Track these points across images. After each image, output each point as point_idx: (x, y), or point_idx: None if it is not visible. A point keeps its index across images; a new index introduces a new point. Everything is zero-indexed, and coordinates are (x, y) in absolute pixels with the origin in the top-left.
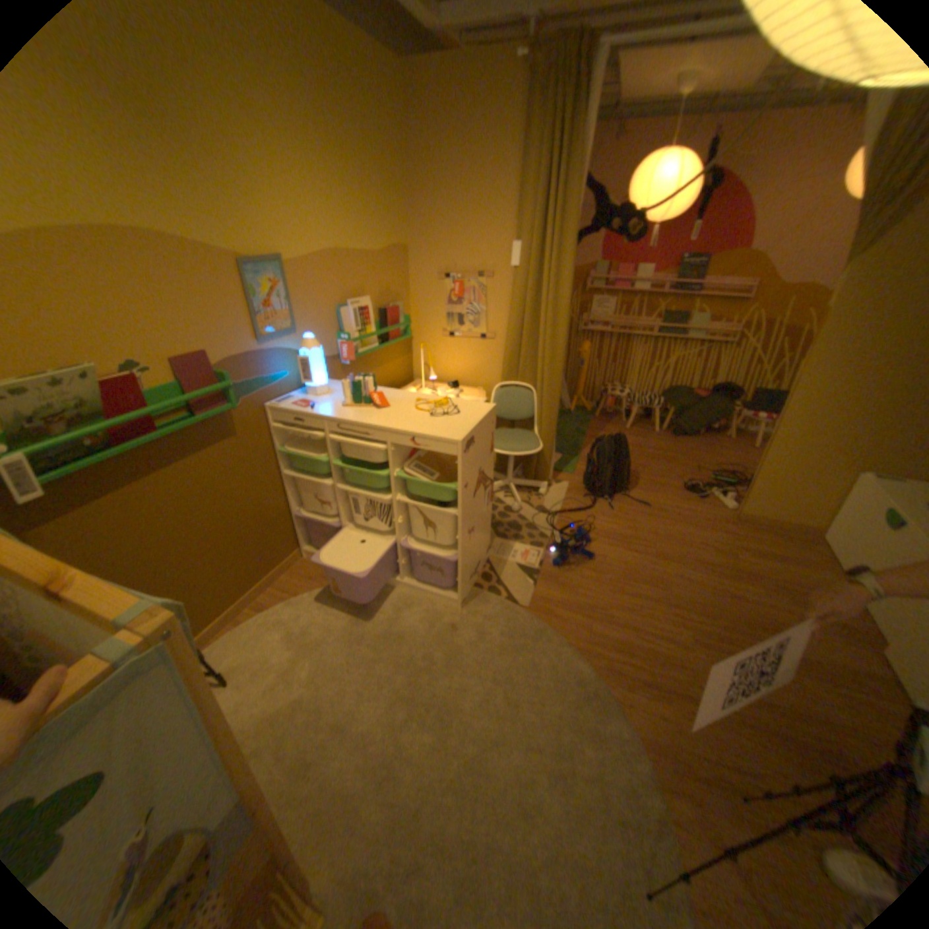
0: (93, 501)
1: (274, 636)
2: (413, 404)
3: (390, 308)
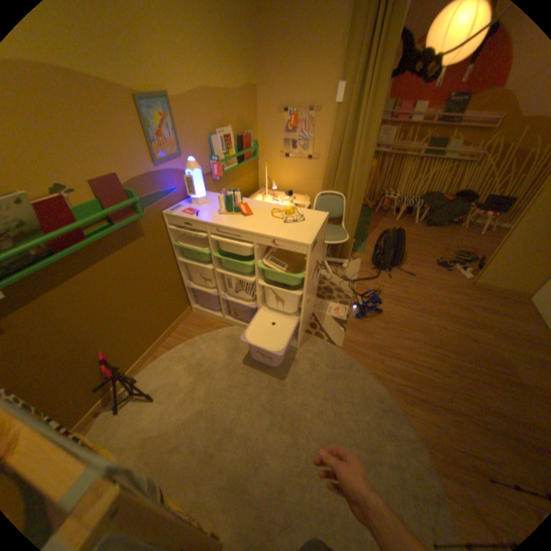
0: (47, 292)
1: (180, 366)
2: (269, 212)
3: (246, 136)
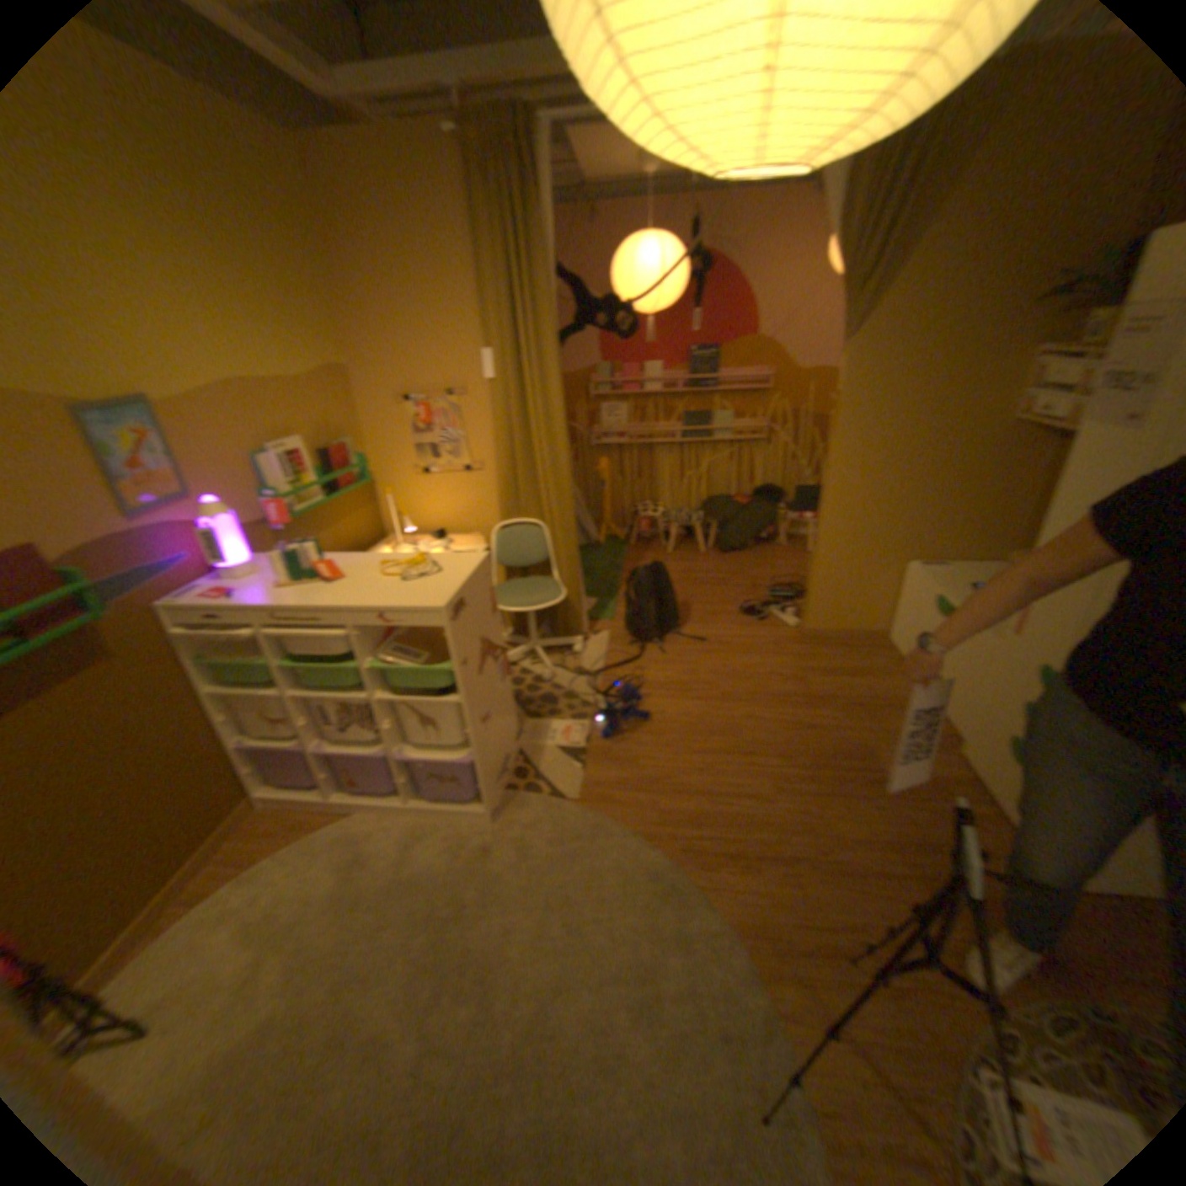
0: None
1: (223, 934)
2: (381, 569)
3: (337, 448)
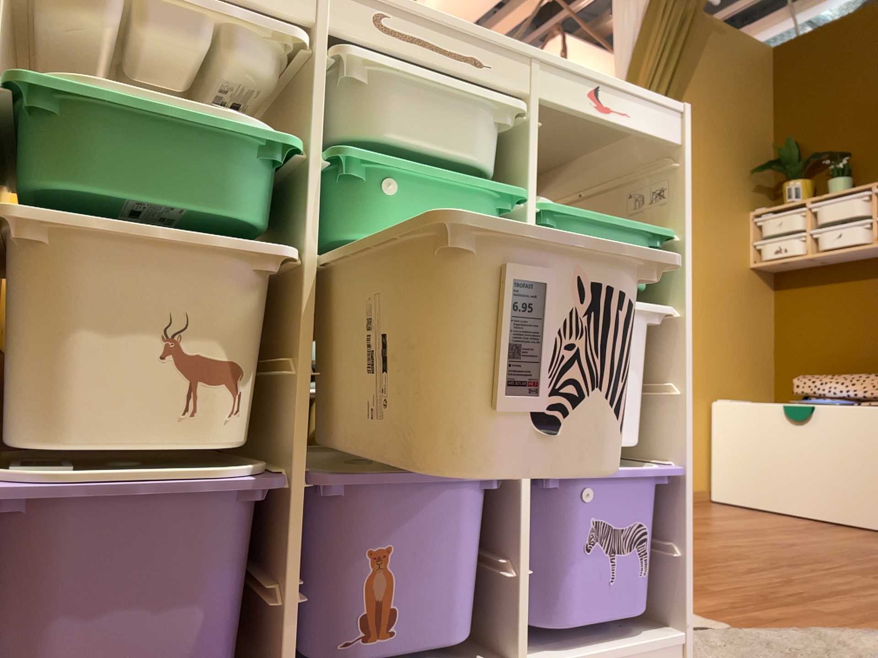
0: None
1: None
2: None
3: None
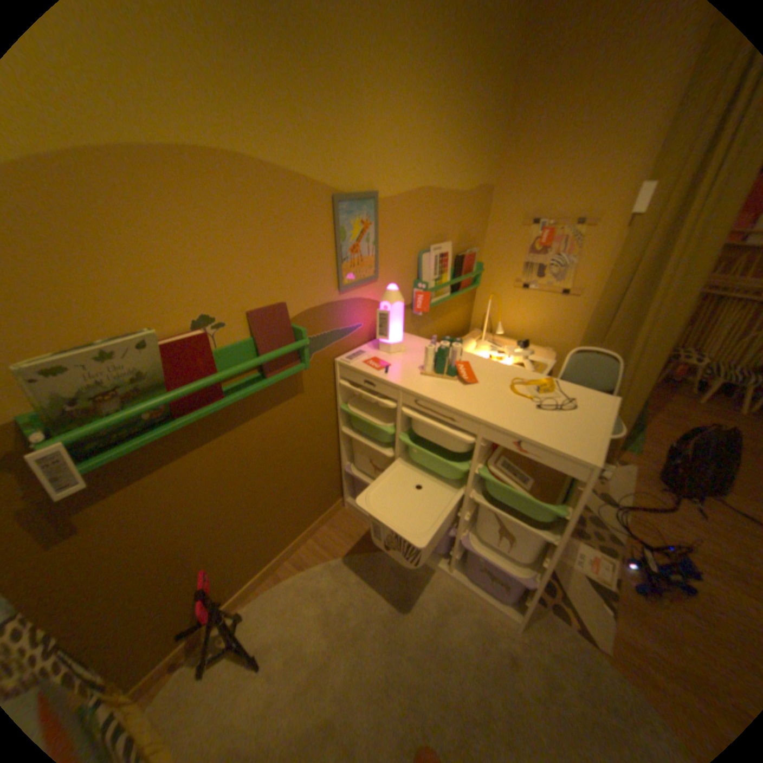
0: (150, 473)
1: (311, 609)
2: (507, 381)
3: (469, 254)
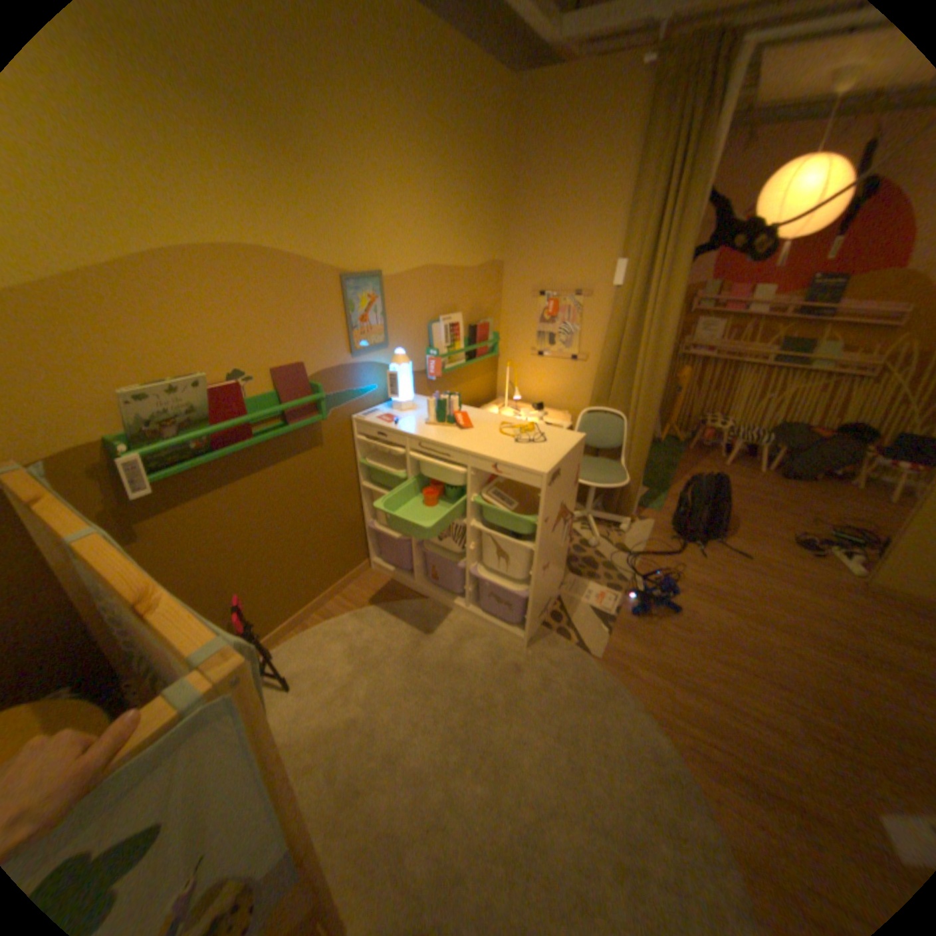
0: (193, 500)
1: (337, 646)
2: (497, 427)
3: (481, 325)
